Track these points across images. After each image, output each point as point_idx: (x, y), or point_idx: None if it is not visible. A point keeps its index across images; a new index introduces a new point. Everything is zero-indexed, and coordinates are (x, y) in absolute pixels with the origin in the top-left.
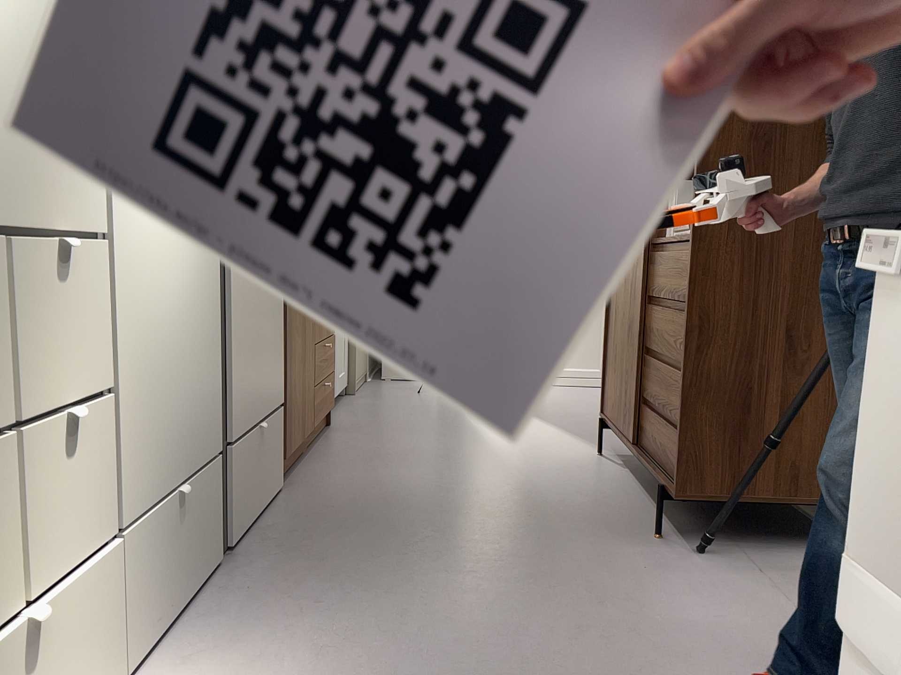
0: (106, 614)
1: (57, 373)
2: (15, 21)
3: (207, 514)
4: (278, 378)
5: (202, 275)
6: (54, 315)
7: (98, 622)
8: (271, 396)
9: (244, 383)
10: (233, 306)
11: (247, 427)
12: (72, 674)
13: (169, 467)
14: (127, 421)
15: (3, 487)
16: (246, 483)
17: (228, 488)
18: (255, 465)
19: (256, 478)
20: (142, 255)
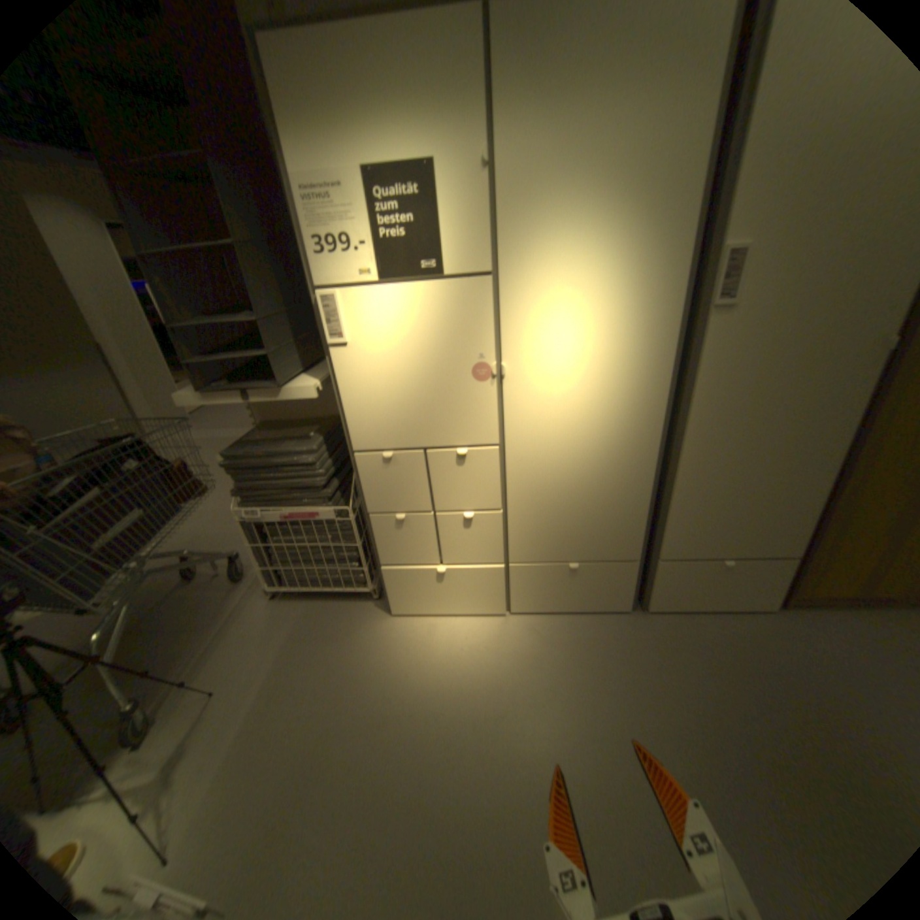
0: (498, 586)
1: (464, 499)
2: (432, 369)
3: (612, 585)
4: (794, 538)
5: (629, 460)
6: (462, 478)
7: (492, 586)
8: (767, 548)
9: (699, 531)
10: (688, 480)
11: (699, 557)
12: (474, 594)
13: (565, 552)
14: (521, 524)
15: (434, 528)
16: (687, 588)
17: (655, 582)
18: (713, 583)
19: (711, 591)
20: (542, 452)
